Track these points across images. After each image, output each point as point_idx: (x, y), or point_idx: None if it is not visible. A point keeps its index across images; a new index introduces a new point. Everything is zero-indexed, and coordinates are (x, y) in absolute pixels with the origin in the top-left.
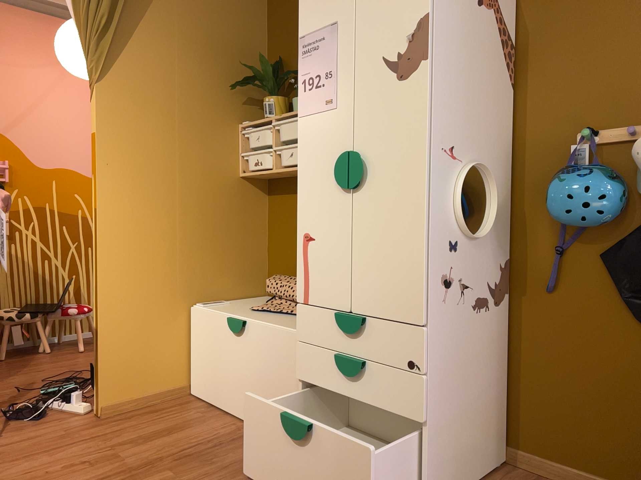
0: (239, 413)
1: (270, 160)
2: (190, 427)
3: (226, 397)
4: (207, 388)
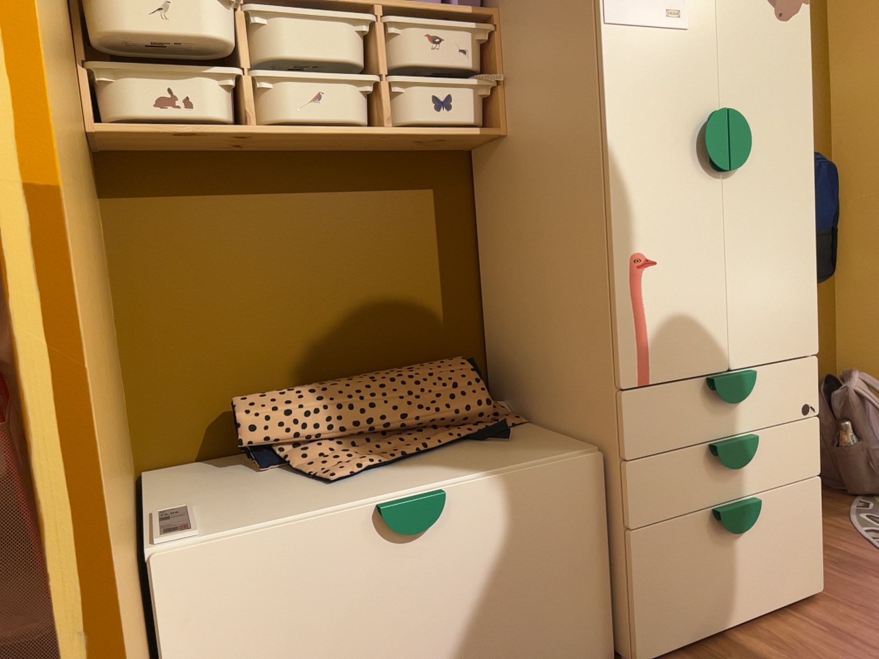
0: None
1: (221, 101)
2: None
3: None
4: None
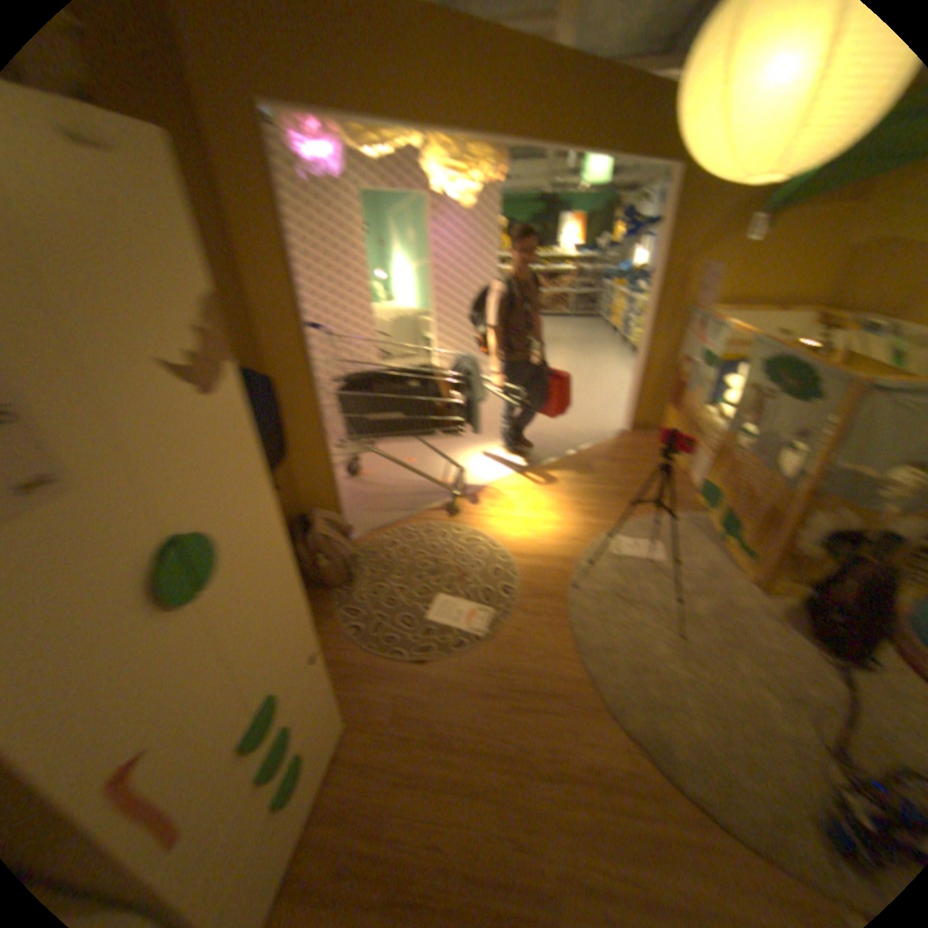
0: None
1: None
2: None
3: None
4: None
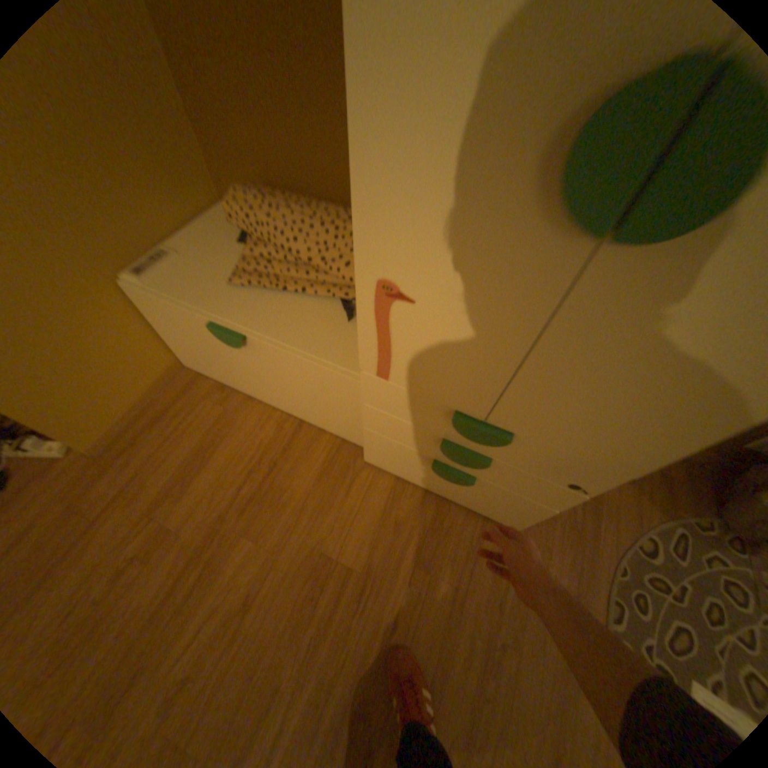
0: (270, 403)
1: None
2: (223, 440)
3: (245, 387)
4: (210, 371)
